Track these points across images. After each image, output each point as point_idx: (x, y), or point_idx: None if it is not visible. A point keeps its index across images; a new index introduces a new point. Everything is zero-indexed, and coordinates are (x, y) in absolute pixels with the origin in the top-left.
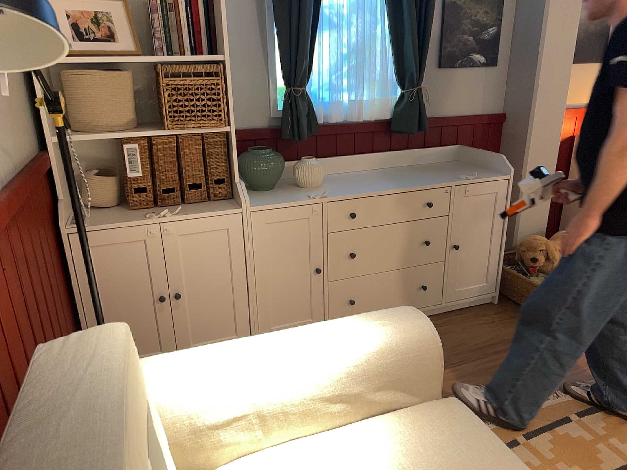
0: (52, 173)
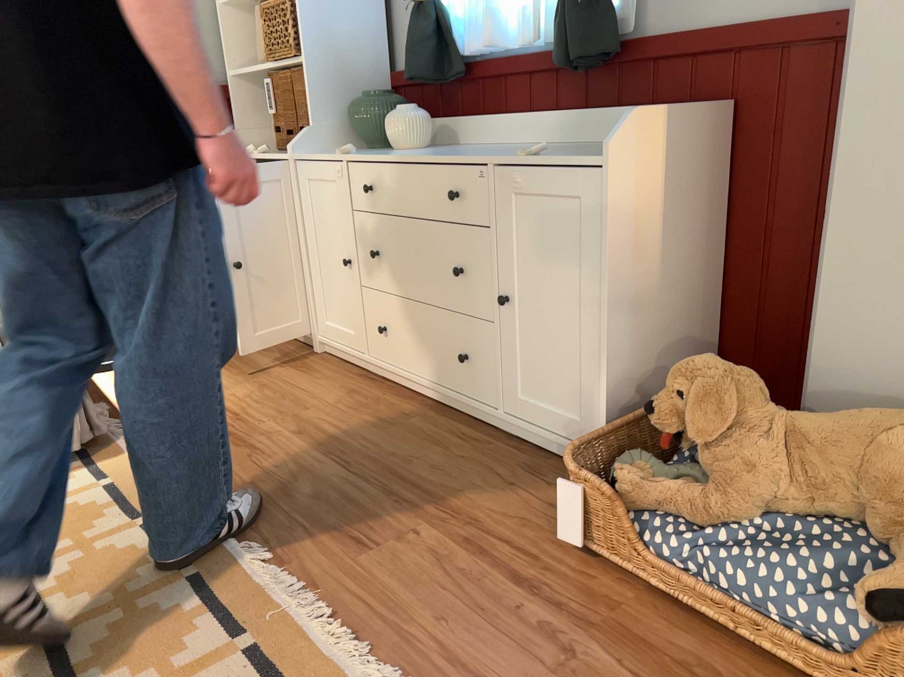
0: (233, 107)
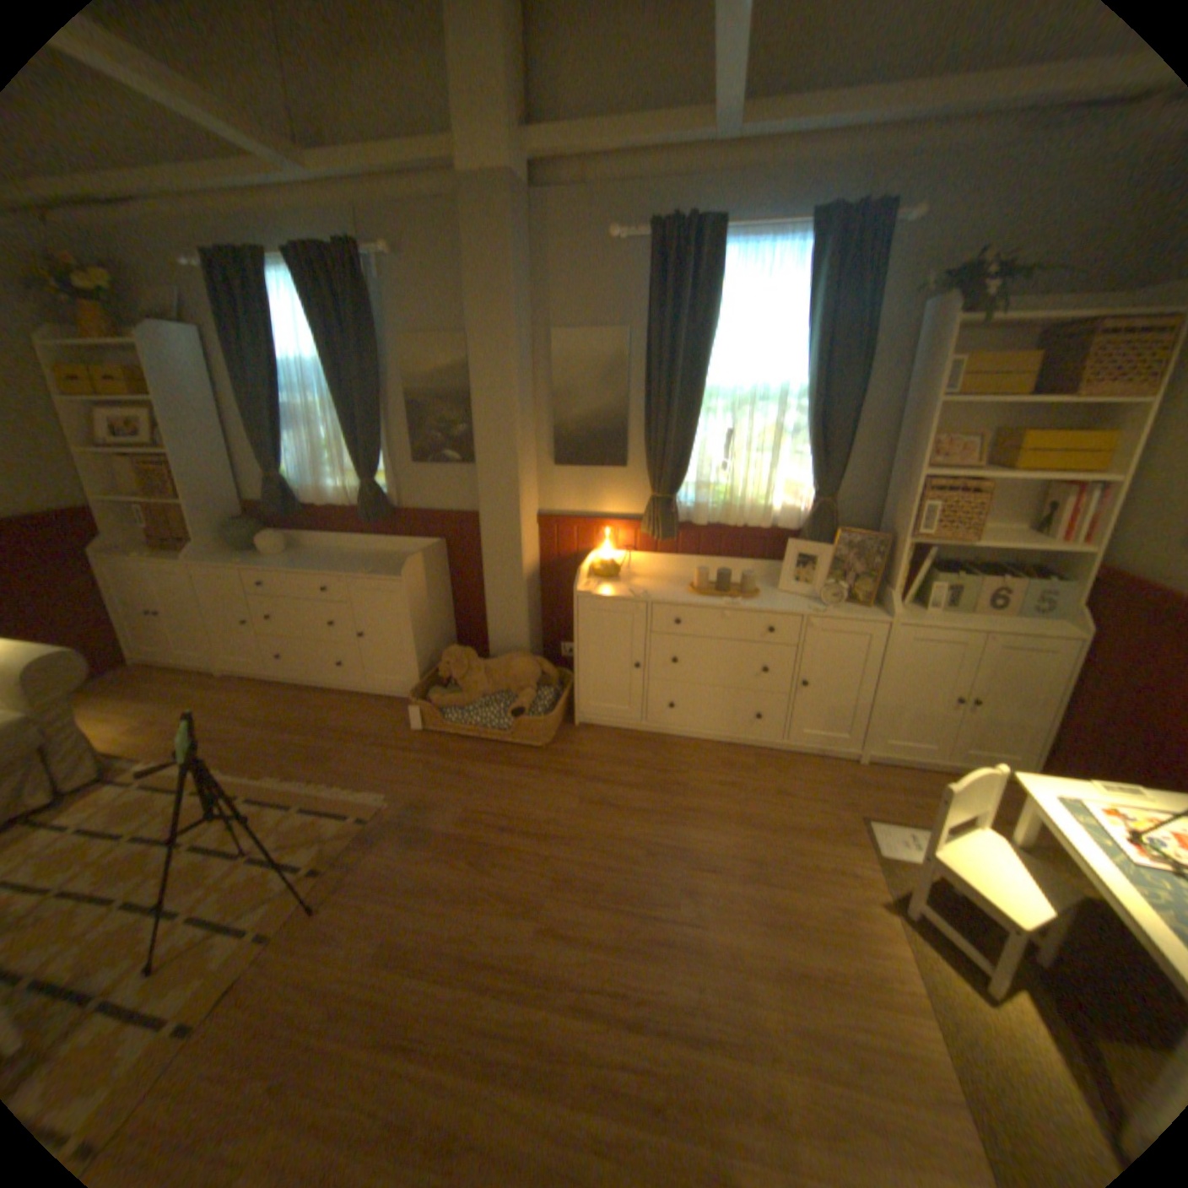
0: (95, 520)
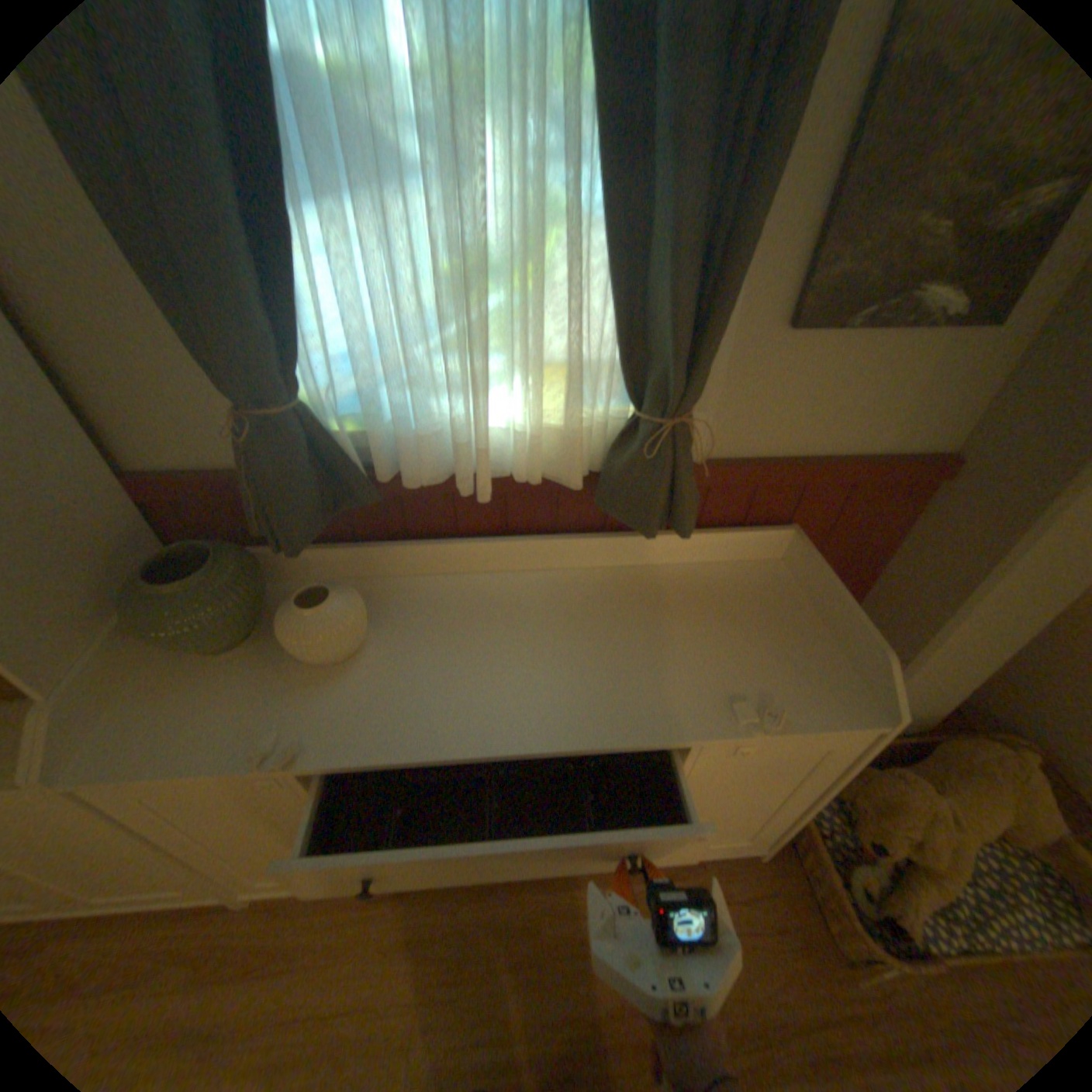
0: None
